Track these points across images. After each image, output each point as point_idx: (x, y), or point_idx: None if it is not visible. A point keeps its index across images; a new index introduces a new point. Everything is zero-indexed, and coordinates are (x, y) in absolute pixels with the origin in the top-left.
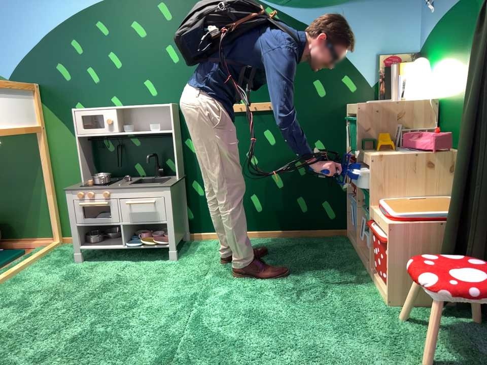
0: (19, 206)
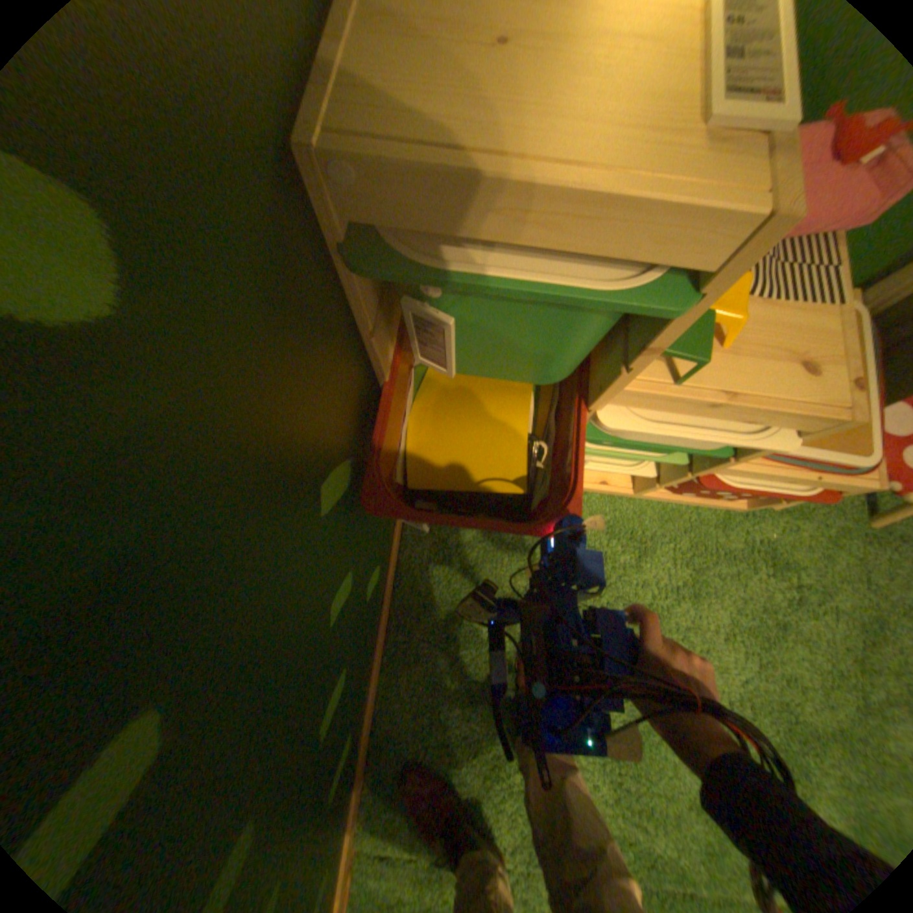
0: None
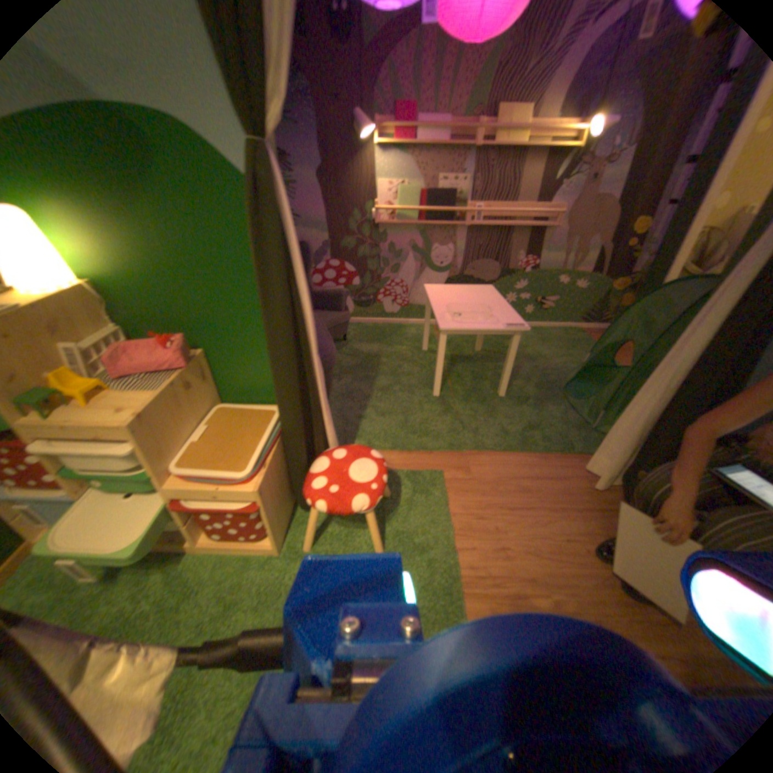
0: None
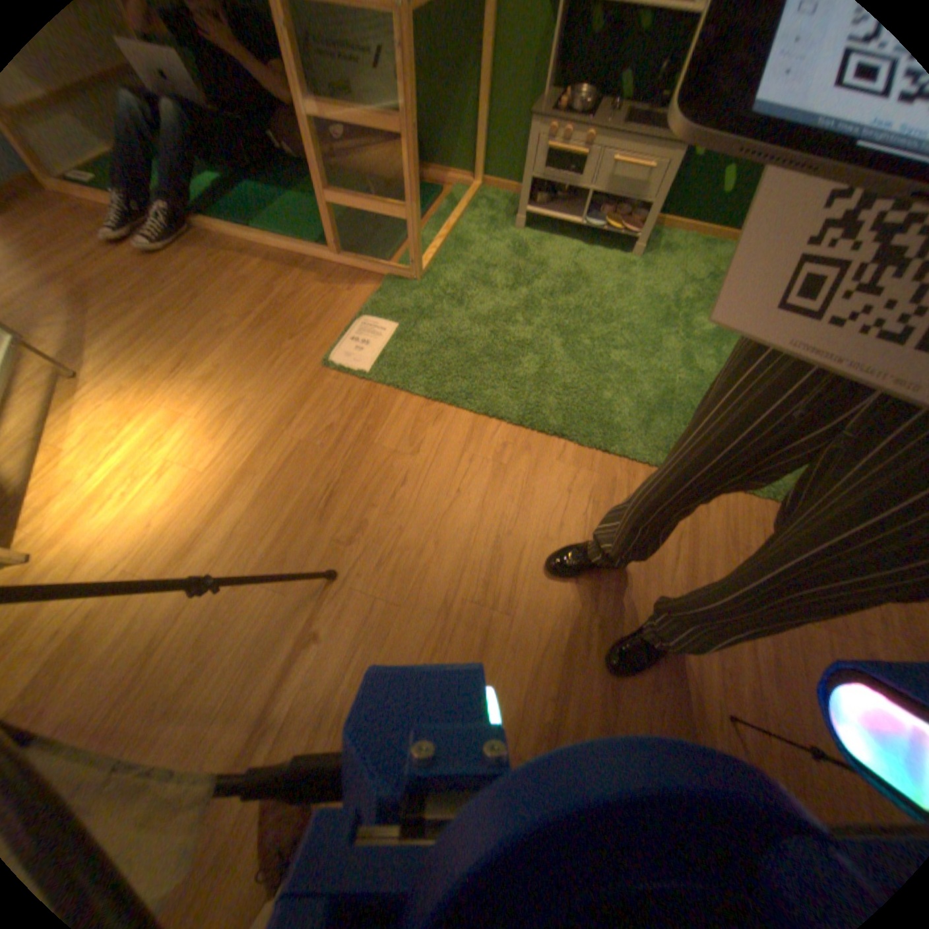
0: (433, 111)
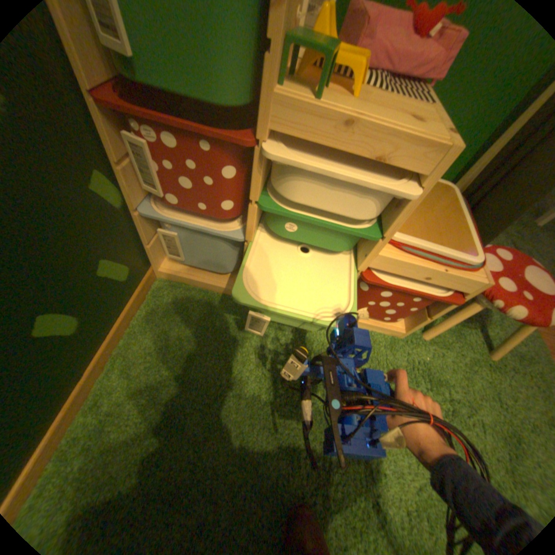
0: None
